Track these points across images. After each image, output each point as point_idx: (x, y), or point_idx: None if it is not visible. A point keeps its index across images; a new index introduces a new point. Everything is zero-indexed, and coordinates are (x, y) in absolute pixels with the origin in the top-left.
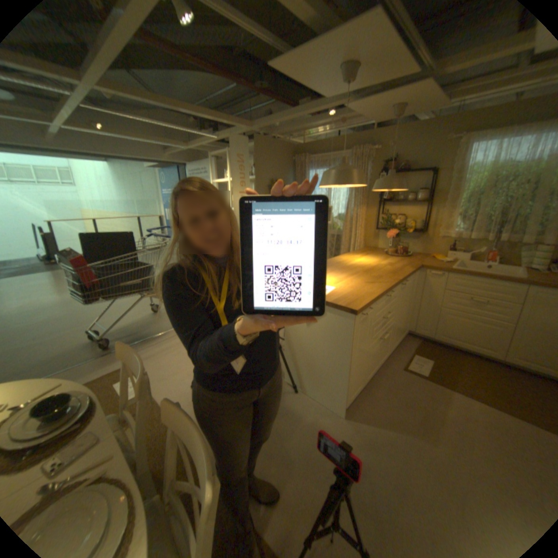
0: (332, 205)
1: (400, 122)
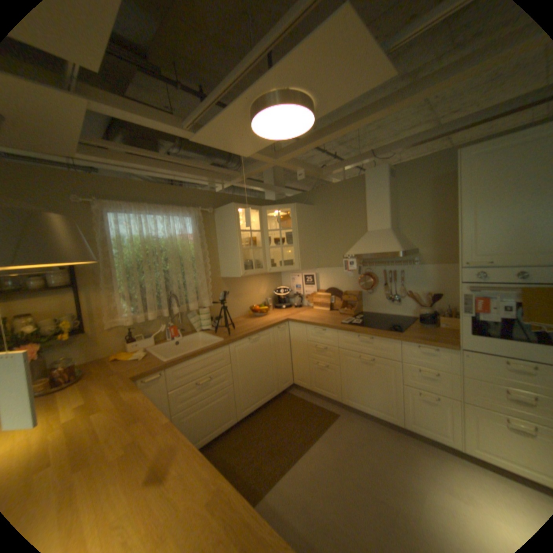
0: None
1: None
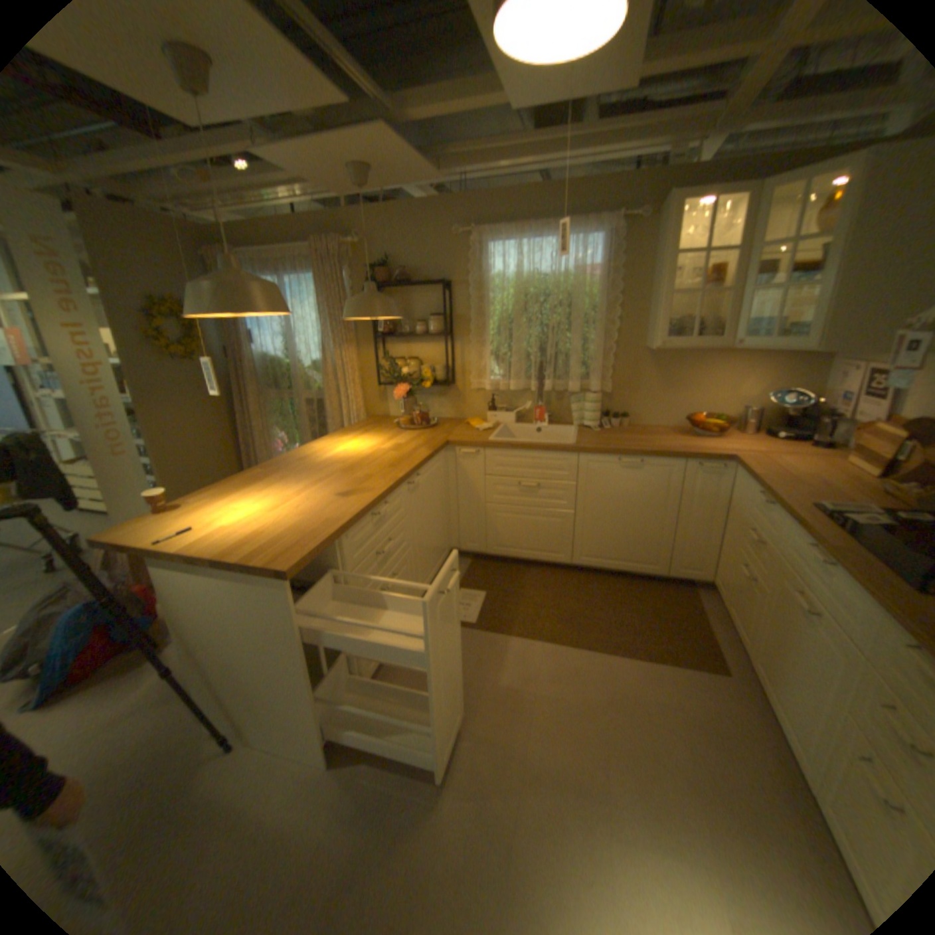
0: (299, 346)
1: (382, 199)
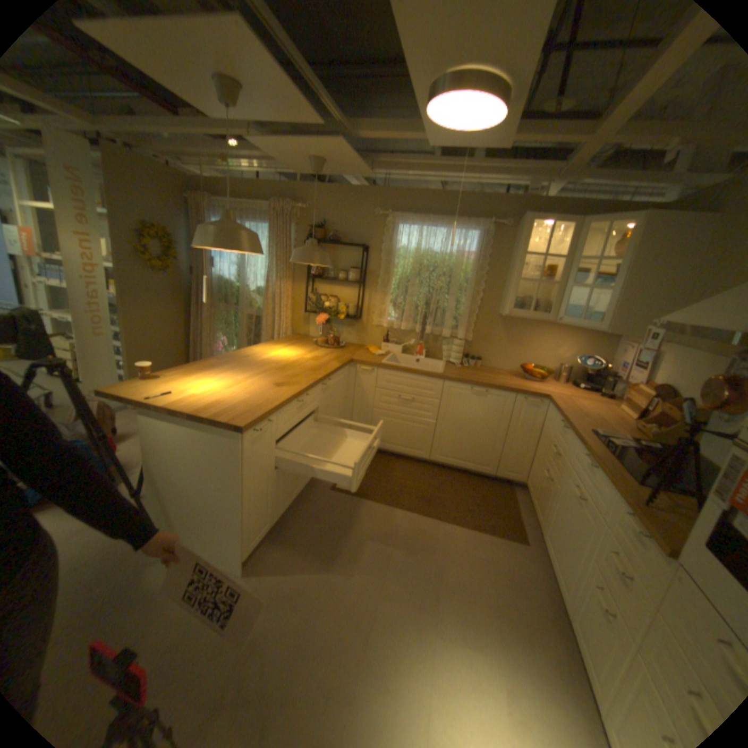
0: (249, 275)
1: (327, 181)
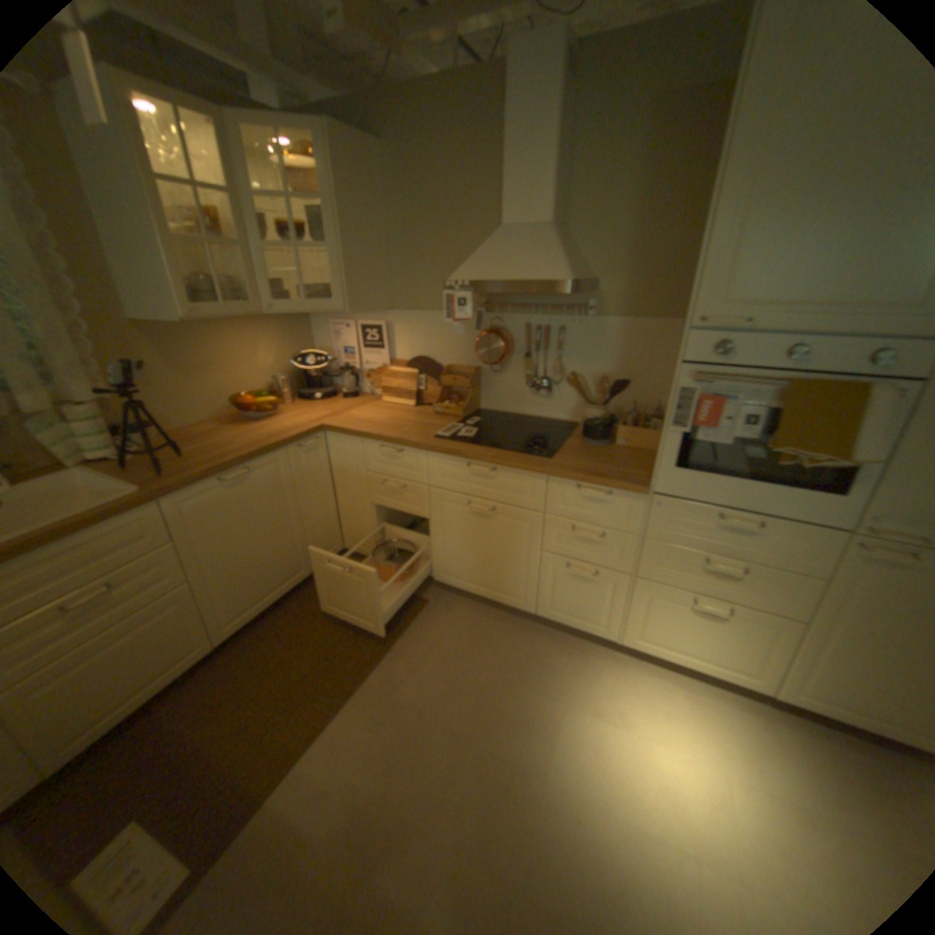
0: None
1: None
